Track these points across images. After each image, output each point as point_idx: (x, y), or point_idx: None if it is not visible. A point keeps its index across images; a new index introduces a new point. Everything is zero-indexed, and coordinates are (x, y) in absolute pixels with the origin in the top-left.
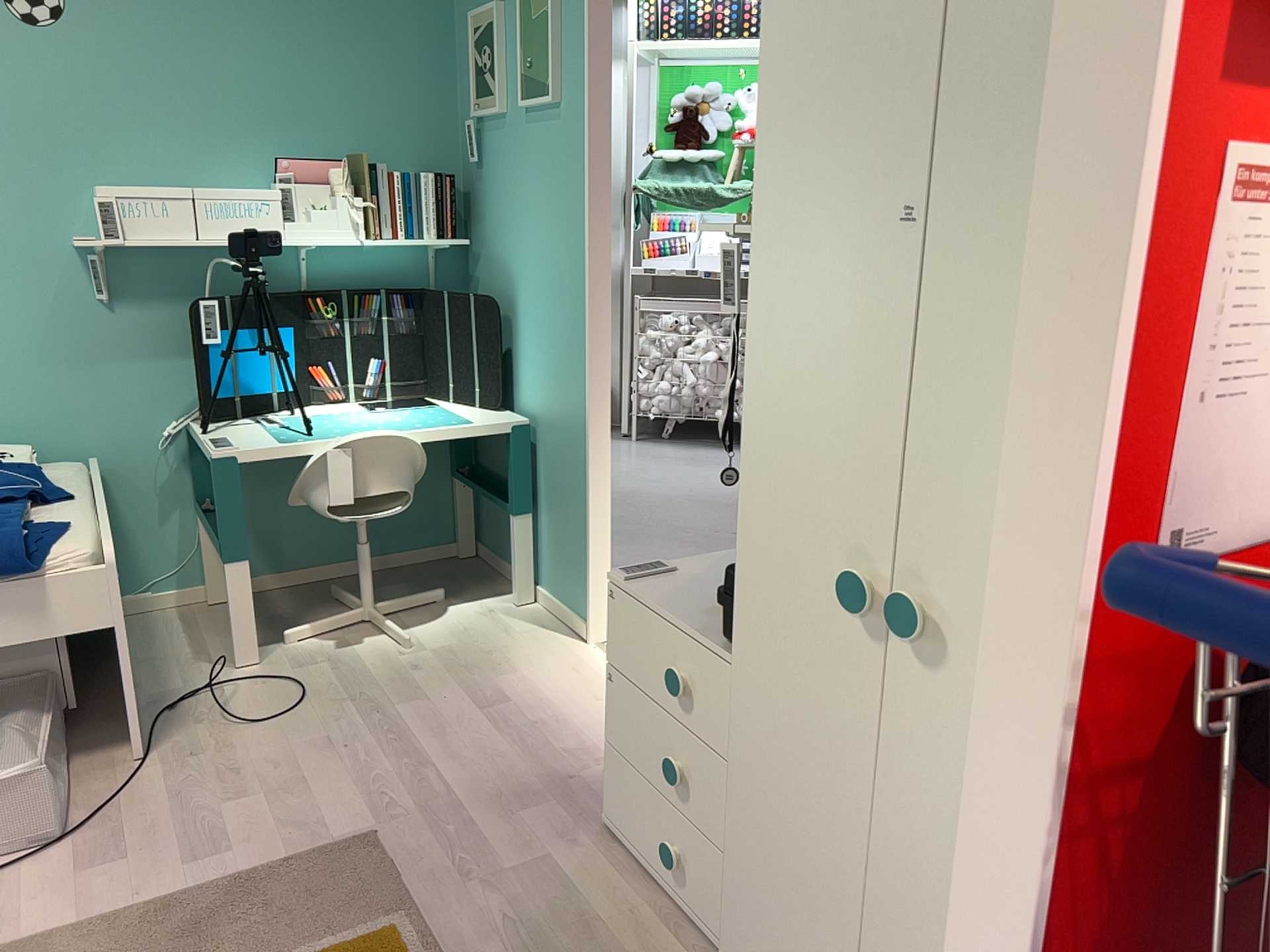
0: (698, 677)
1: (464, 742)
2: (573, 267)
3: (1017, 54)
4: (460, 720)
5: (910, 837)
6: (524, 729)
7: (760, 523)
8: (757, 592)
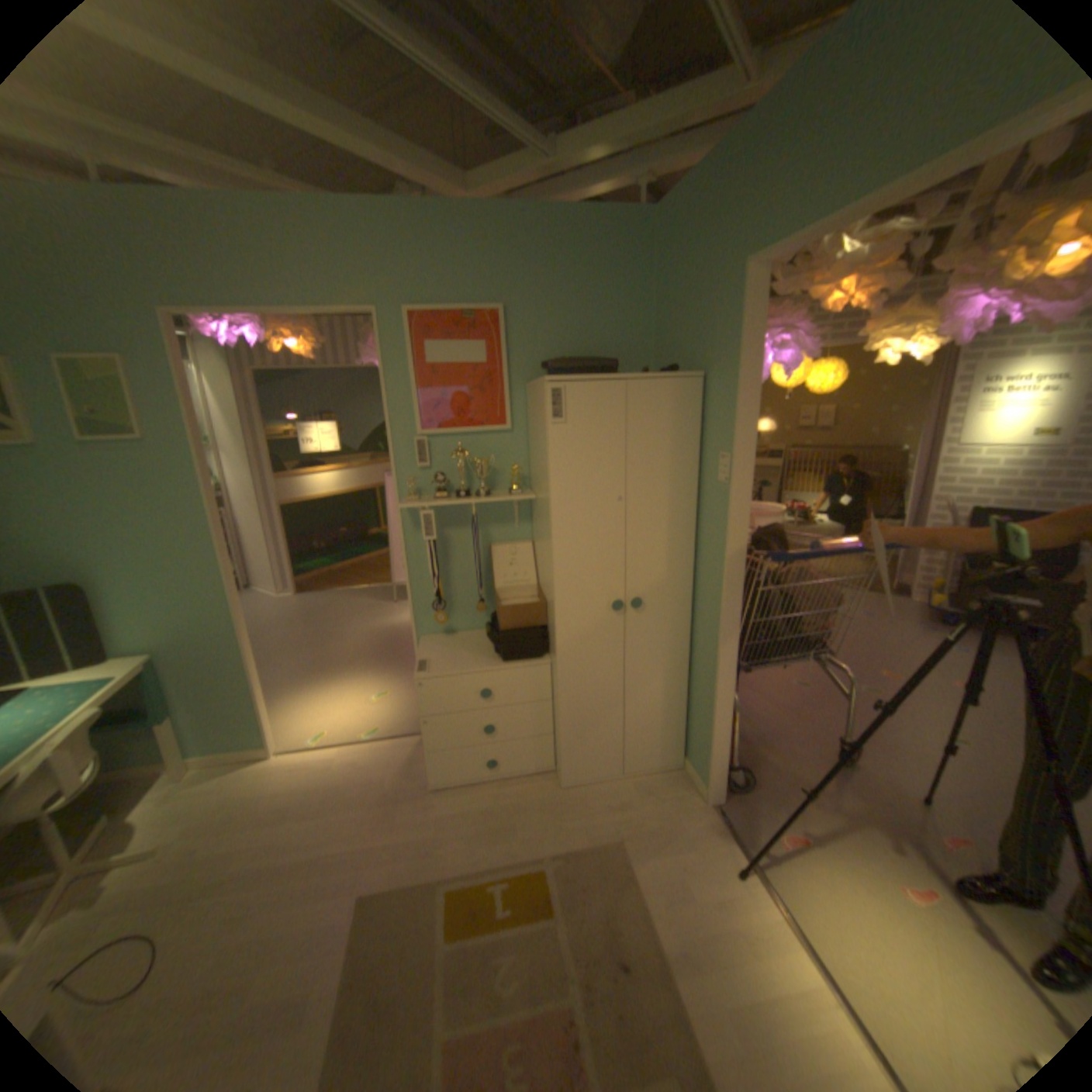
0: (495, 685)
1: (309, 838)
2: (193, 543)
3: (648, 463)
4: (283, 836)
5: (637, 662)
6: (324, 807)
7: (565, 605)
8: (566, 627)
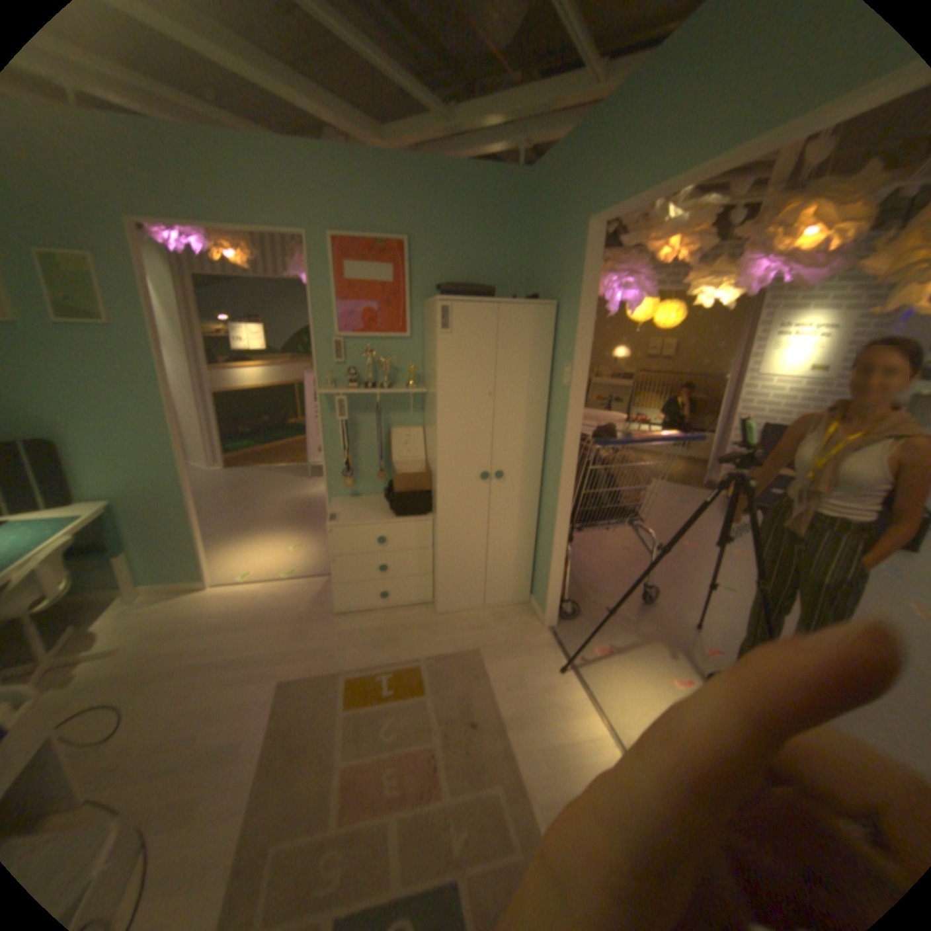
0: (389, 533)
1: (241, 642)
2: (149, 412)
3: (513, 368)
4: (220, 641)
5: (498, 519)
6: (252, 622)
7: (446, 473)
8: (445, 490)
